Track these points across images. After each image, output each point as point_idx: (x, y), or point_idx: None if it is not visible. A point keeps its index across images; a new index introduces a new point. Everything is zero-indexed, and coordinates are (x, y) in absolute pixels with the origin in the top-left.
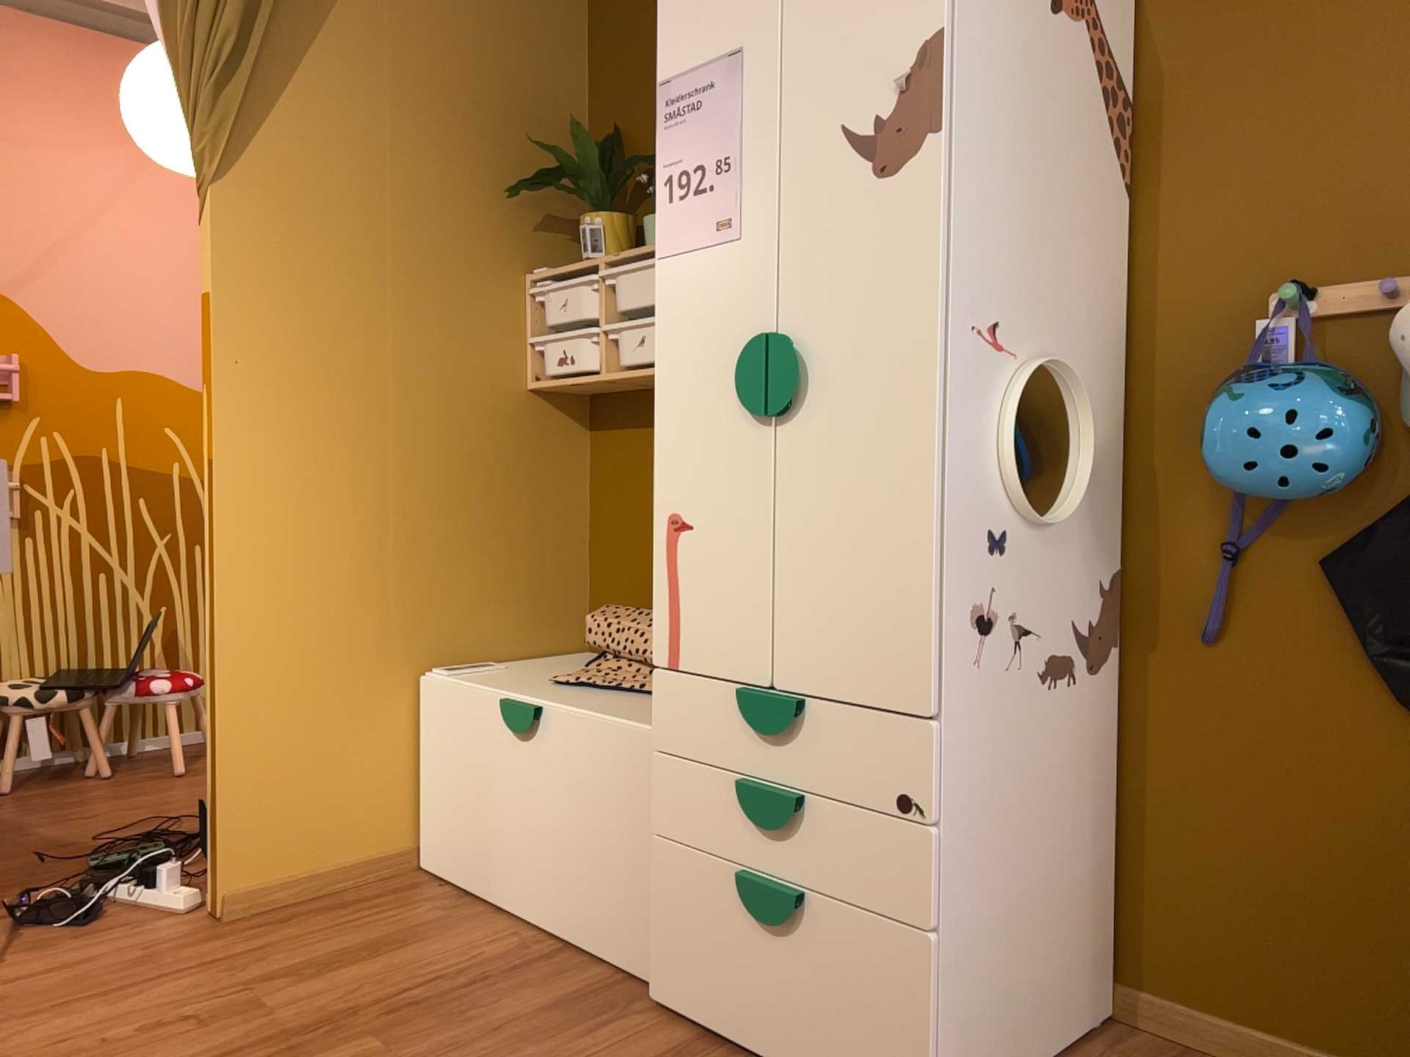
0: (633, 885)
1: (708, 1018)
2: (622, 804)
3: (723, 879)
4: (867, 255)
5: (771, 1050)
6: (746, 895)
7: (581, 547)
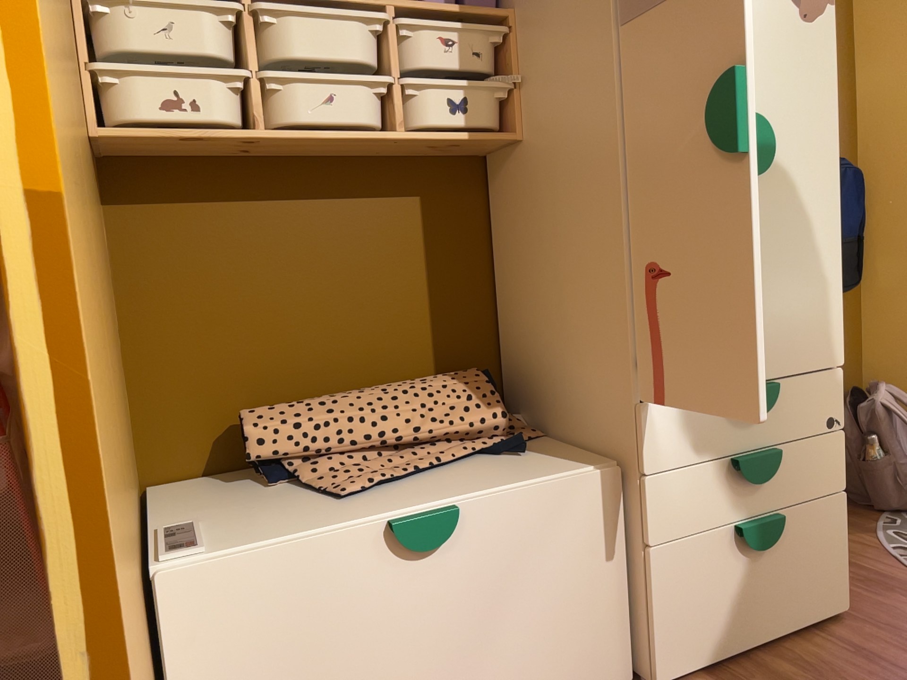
0: (598, 615)
1: (714, 654)
2: (581, 549)
3: (720, 542)
4: (799, 72)
5: (761, 635)
6: (754, 537)
7: (123, 358)
